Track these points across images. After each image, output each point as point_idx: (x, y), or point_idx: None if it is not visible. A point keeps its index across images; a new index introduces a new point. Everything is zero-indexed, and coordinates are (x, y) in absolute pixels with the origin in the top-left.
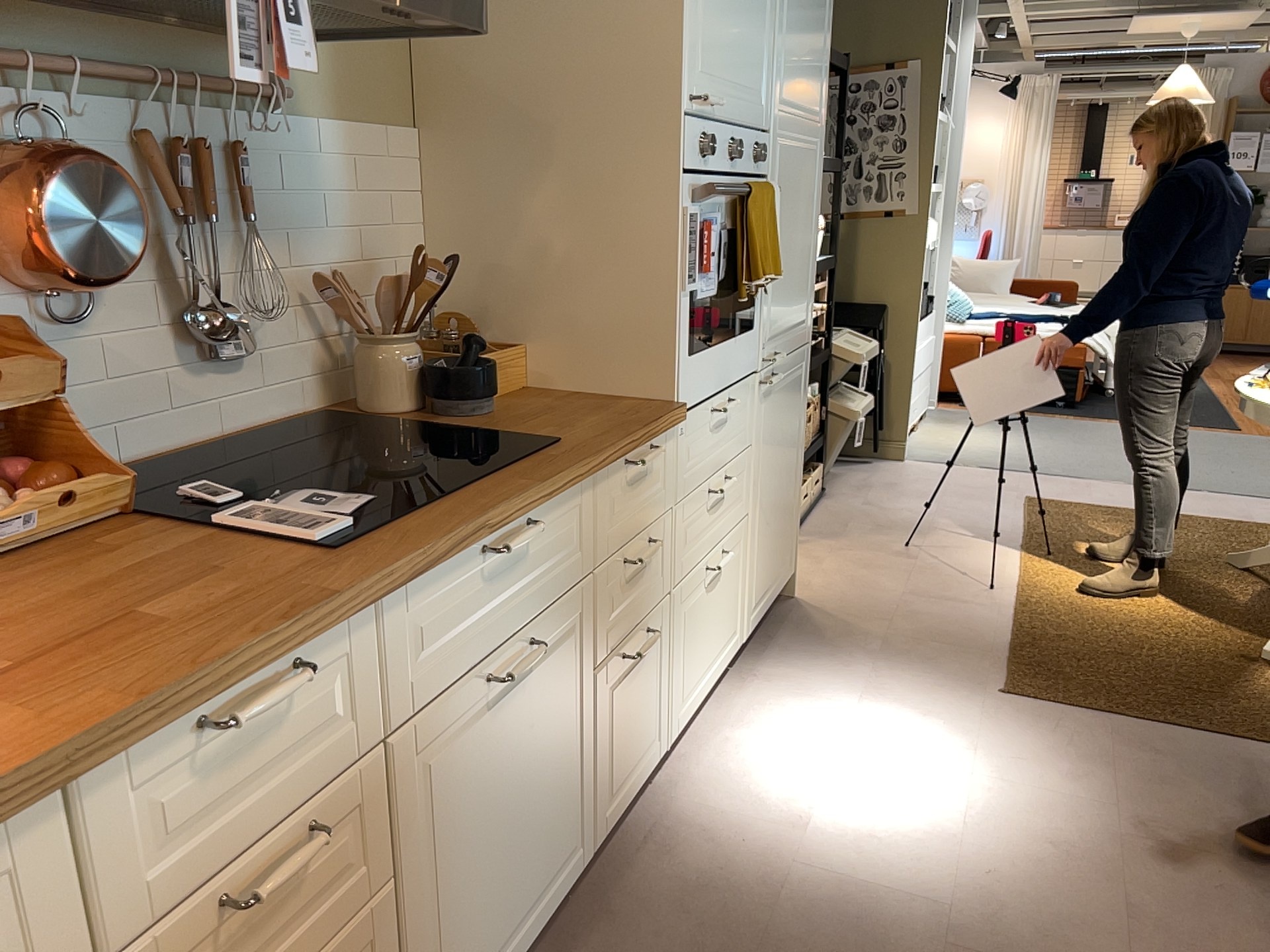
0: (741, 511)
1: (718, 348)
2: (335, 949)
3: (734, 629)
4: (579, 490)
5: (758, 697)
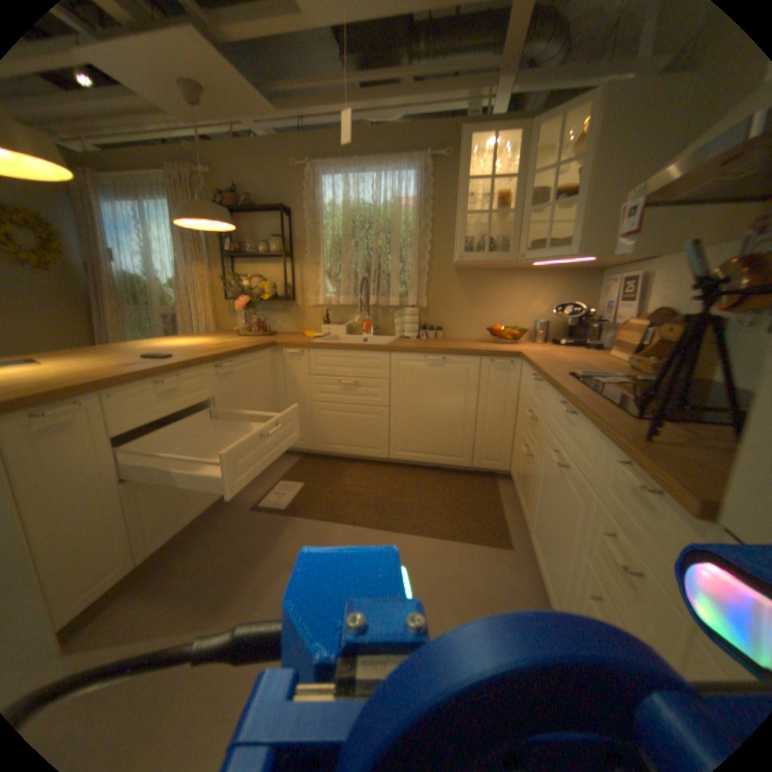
0: None
1: None
2: (533, 457)
3: None
4: (597, 433)
5: None
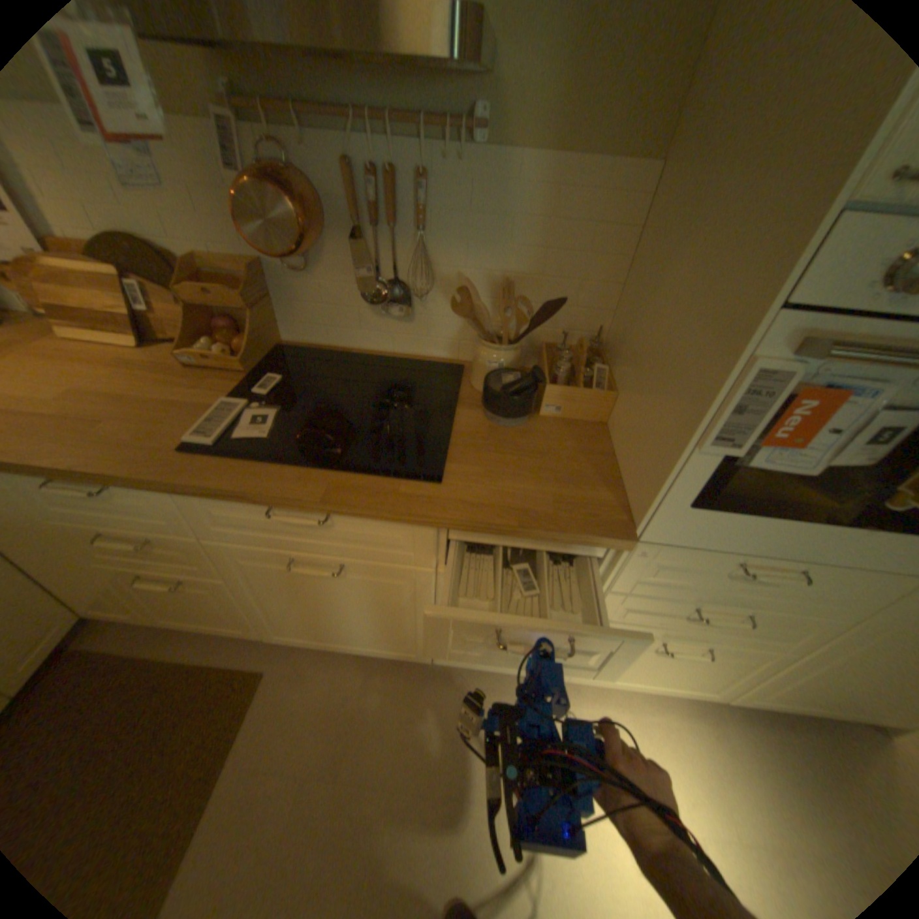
0: (780, 649)
1: (799, 524)
2: (185, 581)
3: (713, 692)
4: (410, 523)
5: (686, 738)
